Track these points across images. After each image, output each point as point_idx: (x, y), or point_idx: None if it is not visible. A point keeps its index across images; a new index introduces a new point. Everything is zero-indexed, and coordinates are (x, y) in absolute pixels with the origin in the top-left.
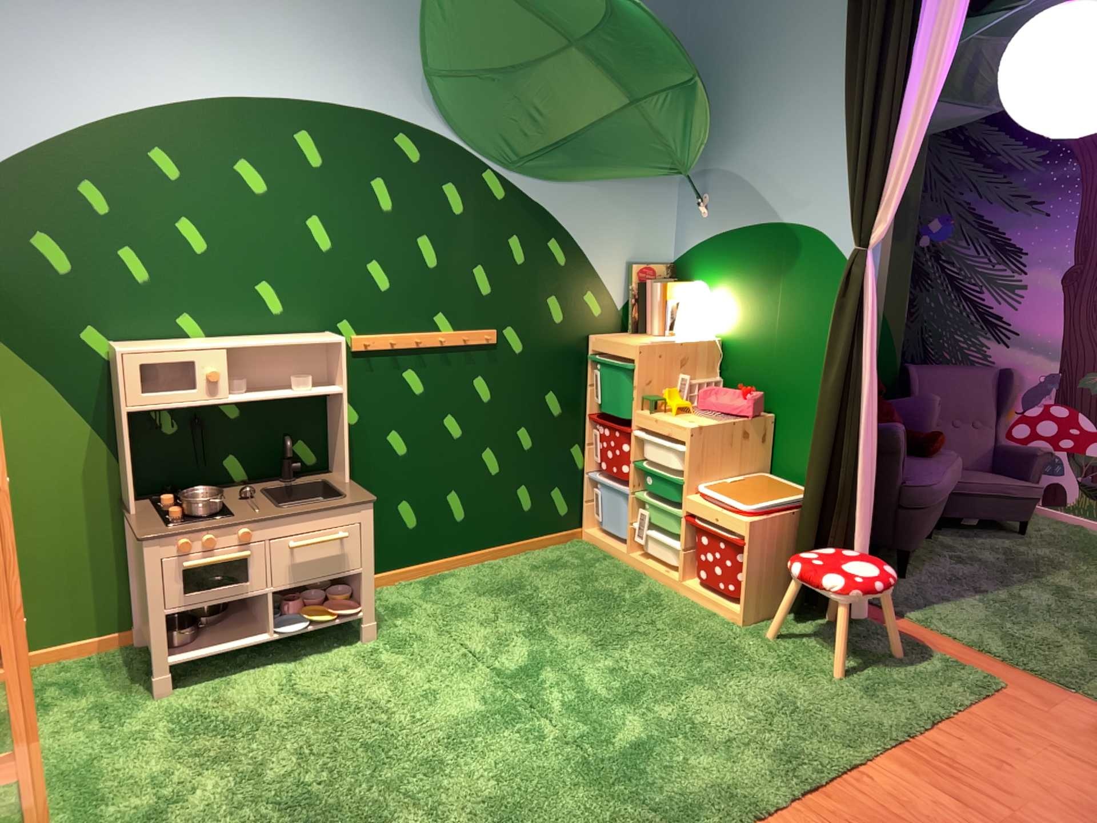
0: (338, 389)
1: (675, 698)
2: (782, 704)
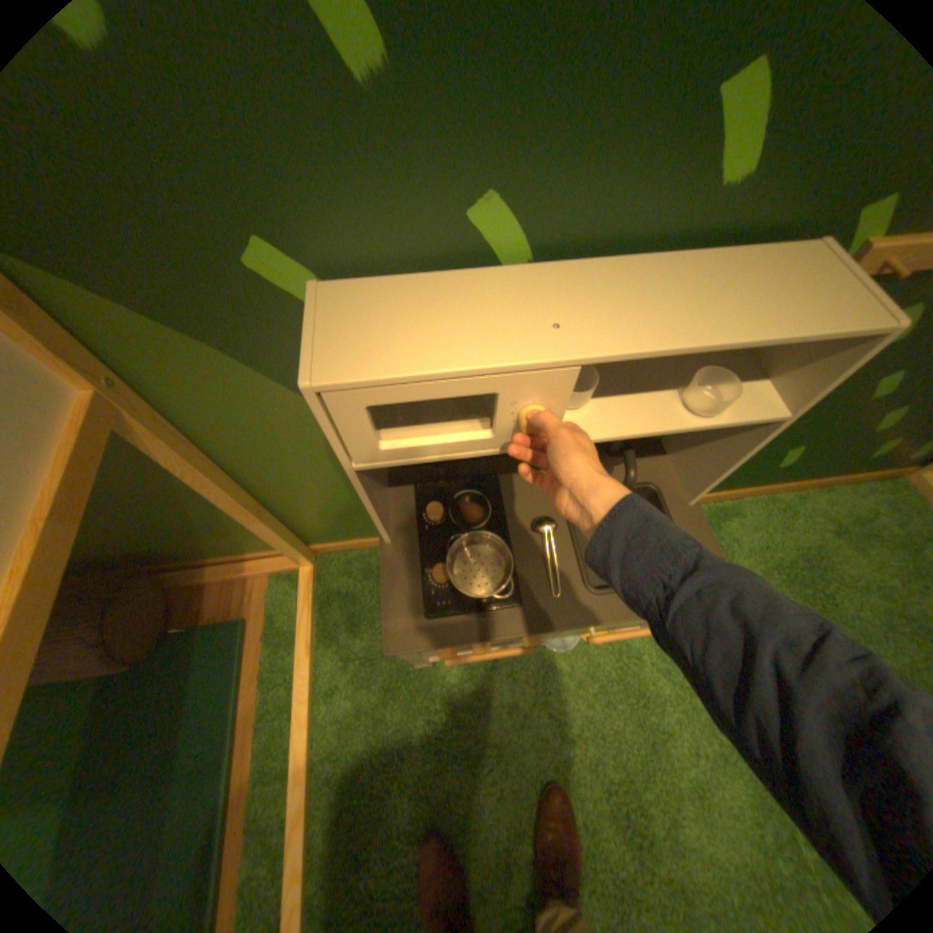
0: (784, 413)
1: None
2: None
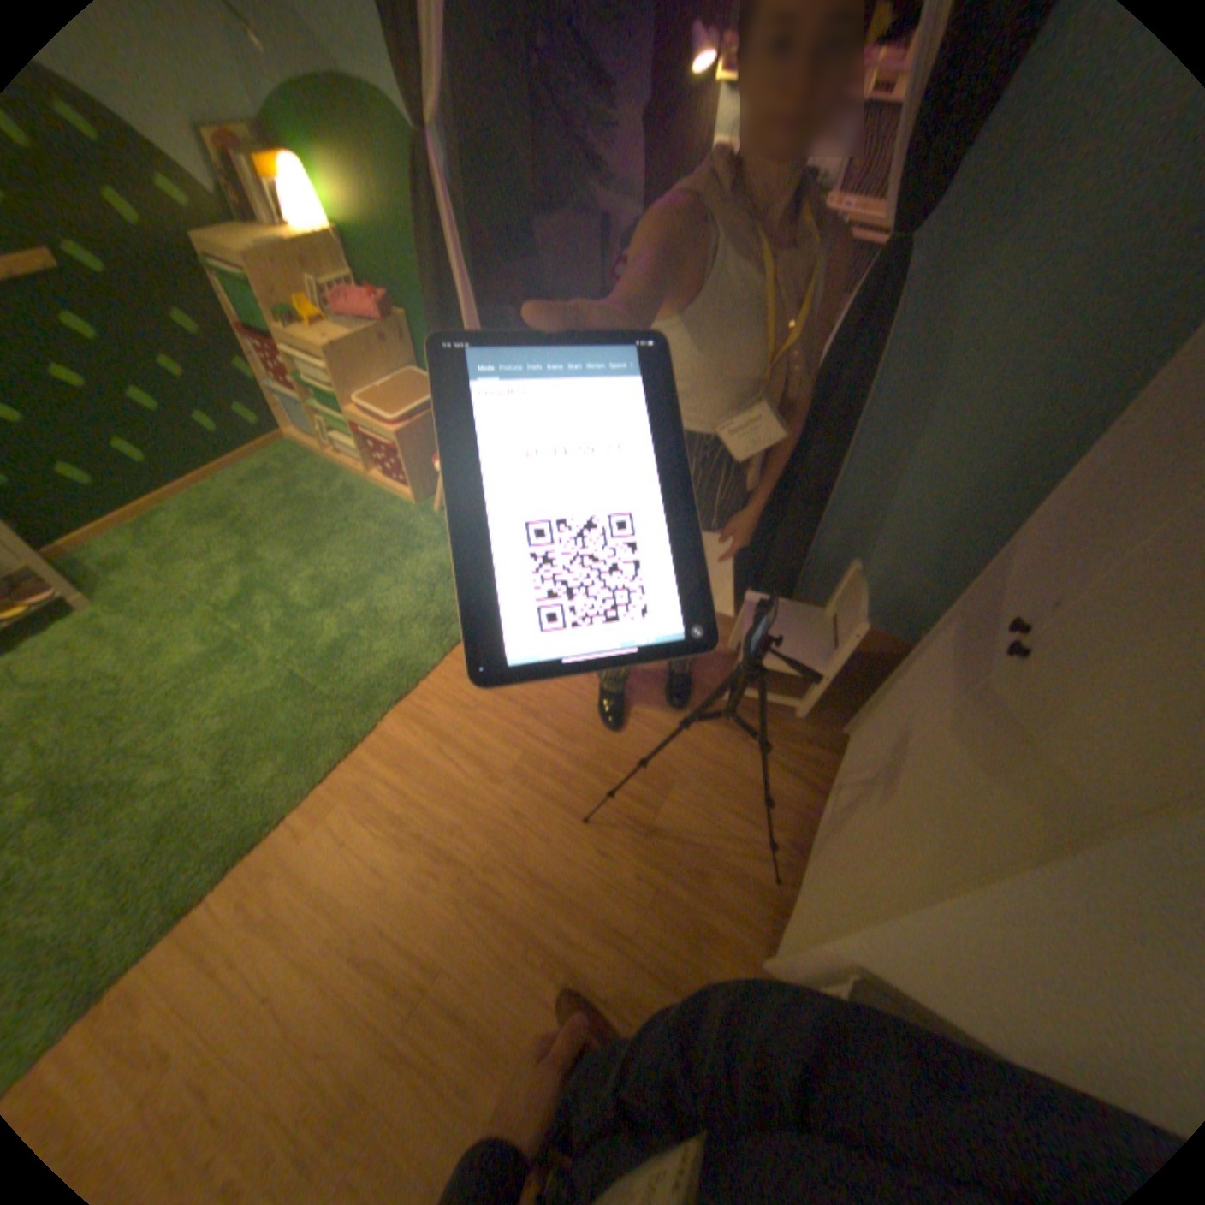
0: None
1: (361, 593)
2: (439, 576)
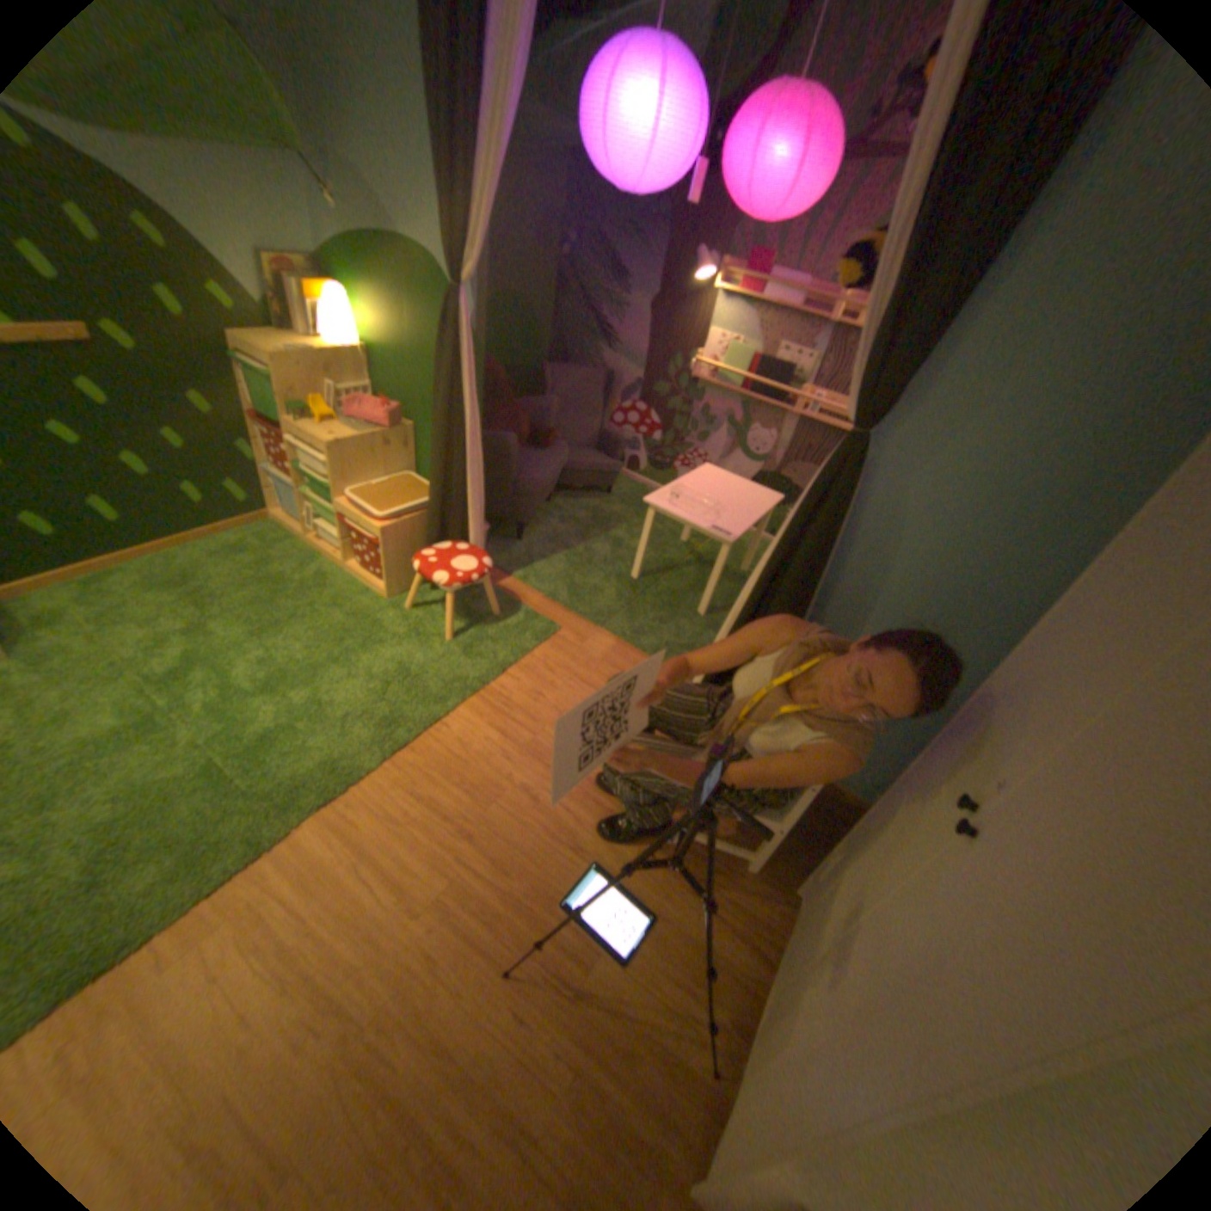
0: None
1: (311, 682)
2: (397, 674)
